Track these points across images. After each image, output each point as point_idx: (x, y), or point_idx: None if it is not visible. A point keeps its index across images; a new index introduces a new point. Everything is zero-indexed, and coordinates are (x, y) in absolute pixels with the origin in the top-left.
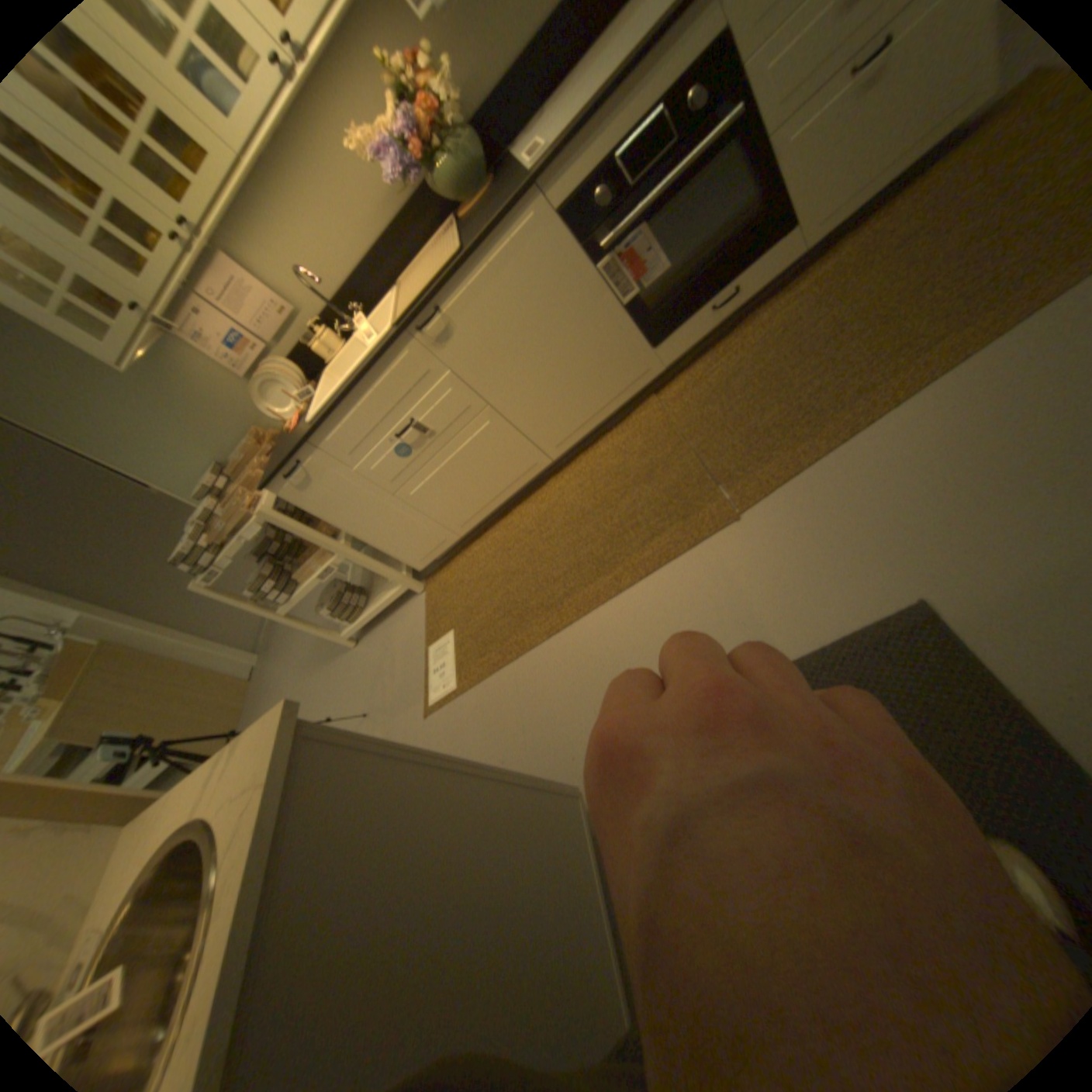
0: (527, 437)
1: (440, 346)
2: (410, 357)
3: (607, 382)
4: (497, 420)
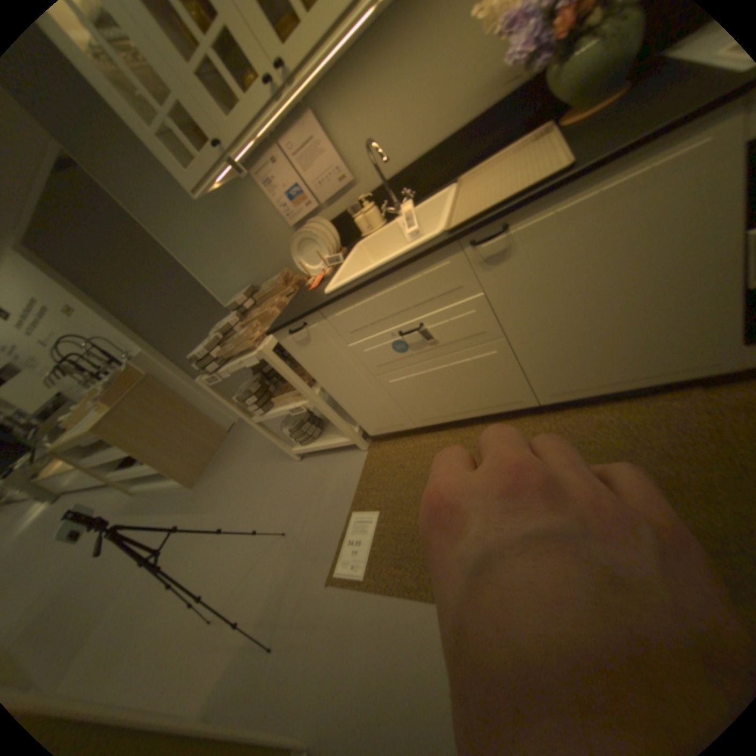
0: (527, 378)
1: (486, 268)
2: (448, 269)
3: (655, 361)
4: (504, 354)
